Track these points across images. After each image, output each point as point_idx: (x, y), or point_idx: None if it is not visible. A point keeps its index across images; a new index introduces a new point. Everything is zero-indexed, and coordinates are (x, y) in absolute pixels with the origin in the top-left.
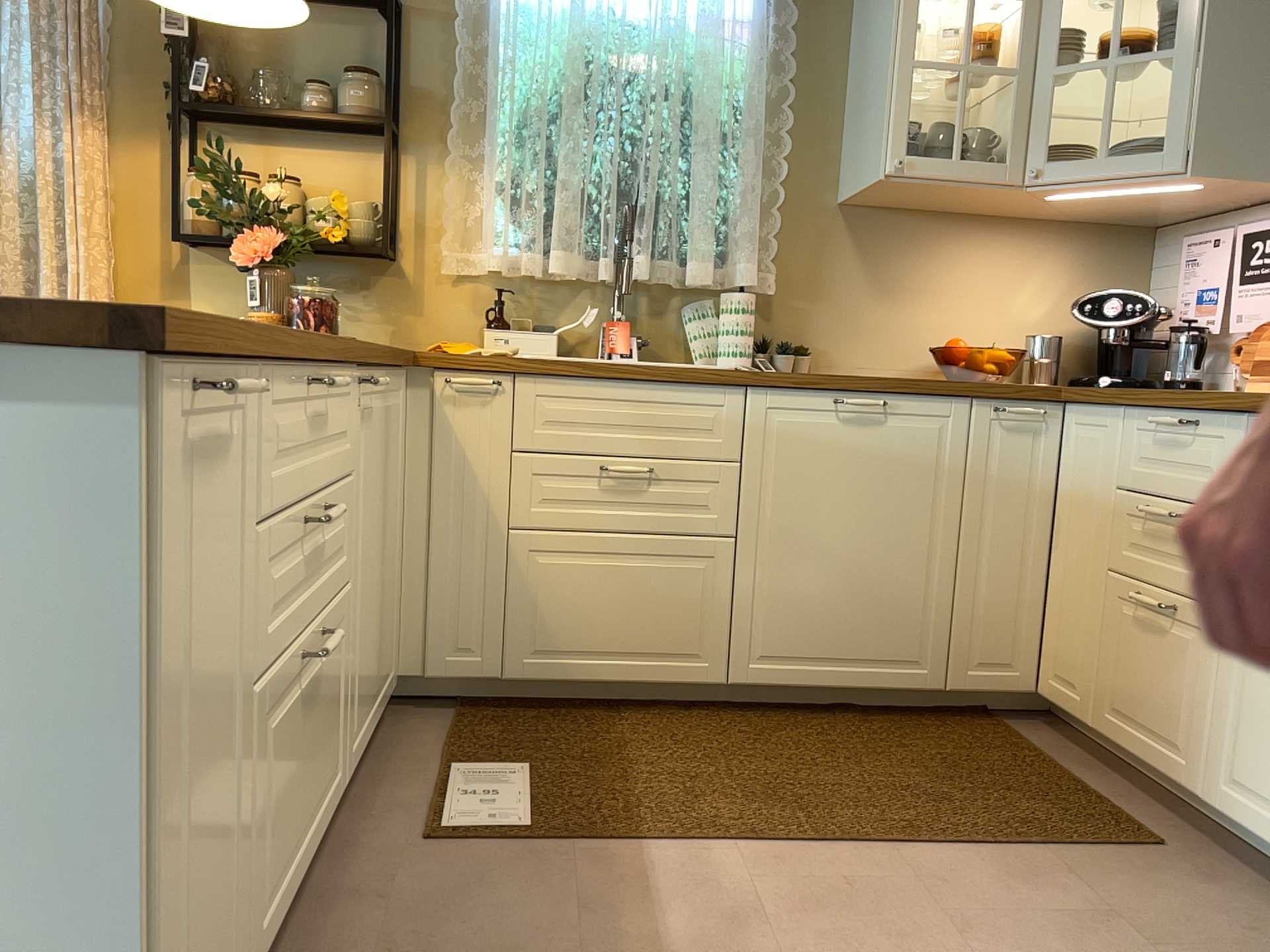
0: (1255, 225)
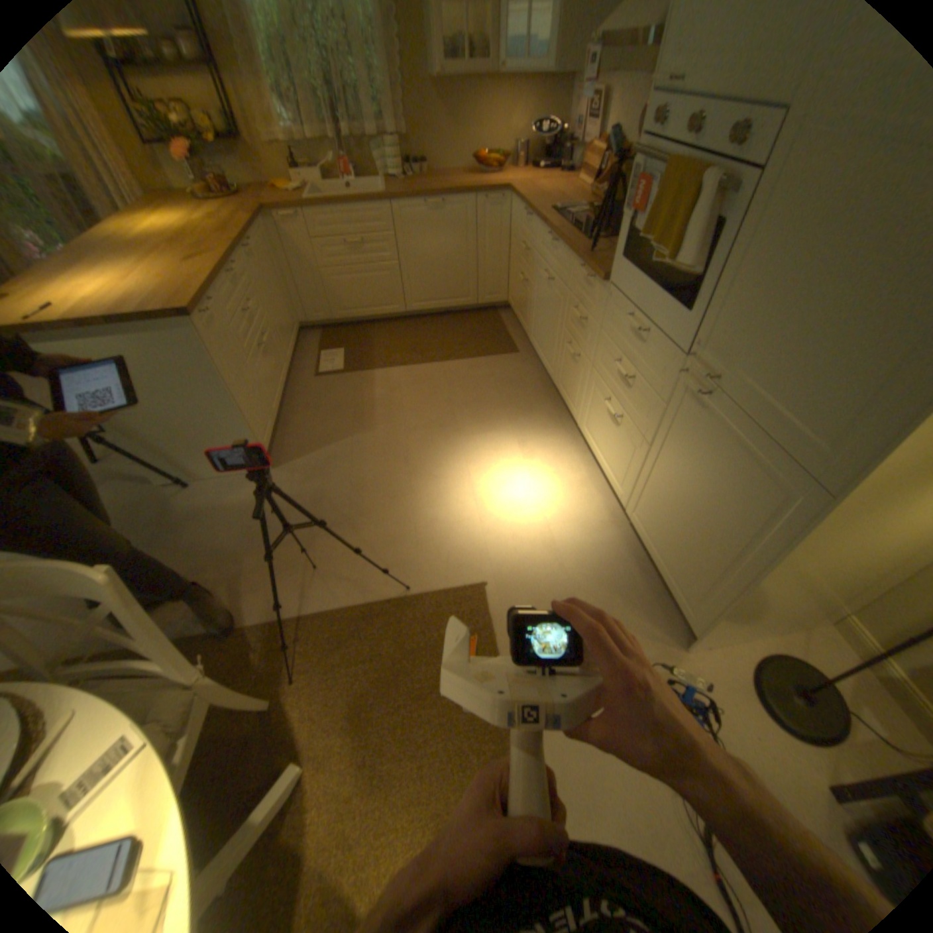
0: (593, 88)
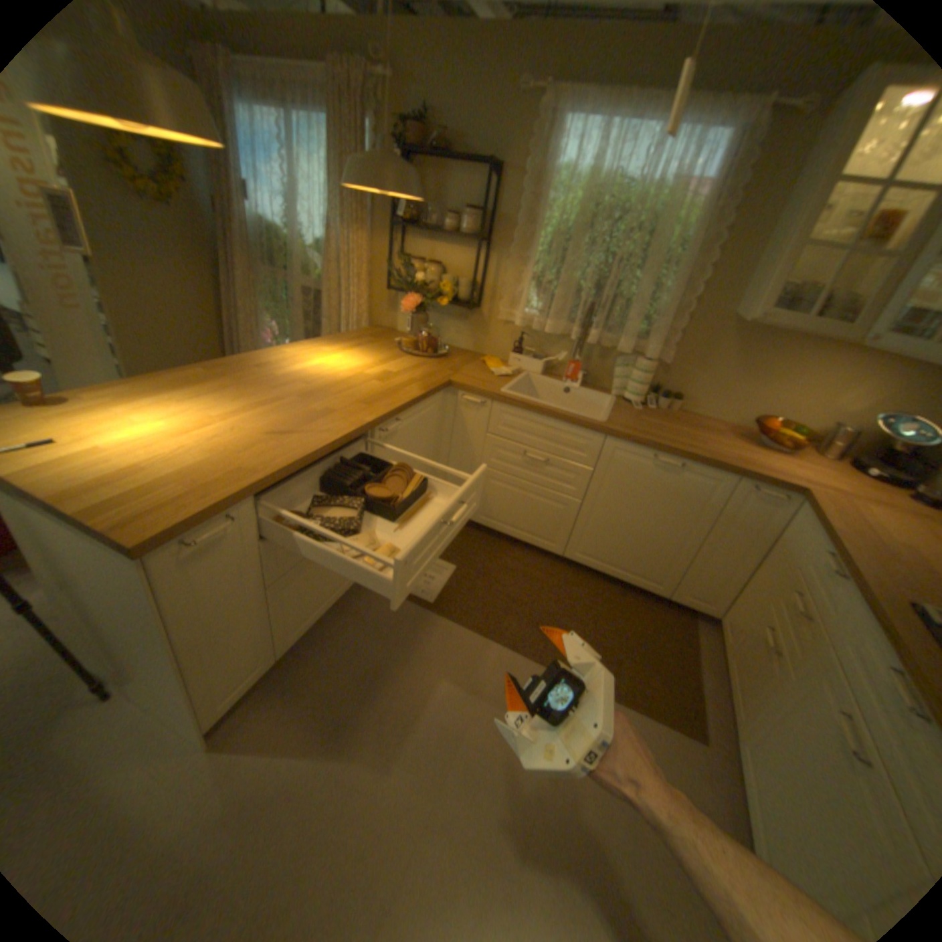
0: None
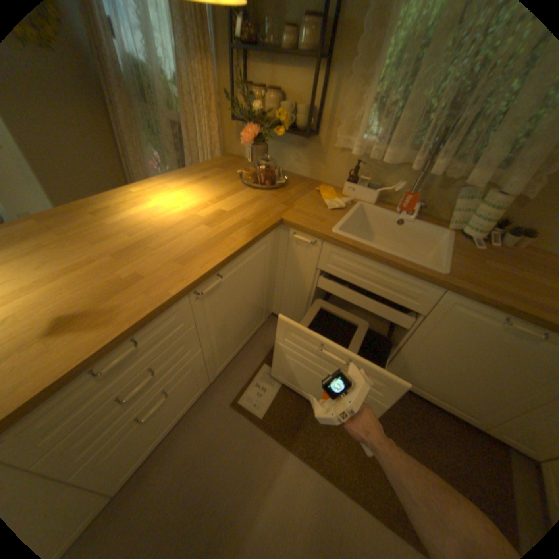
0: None
